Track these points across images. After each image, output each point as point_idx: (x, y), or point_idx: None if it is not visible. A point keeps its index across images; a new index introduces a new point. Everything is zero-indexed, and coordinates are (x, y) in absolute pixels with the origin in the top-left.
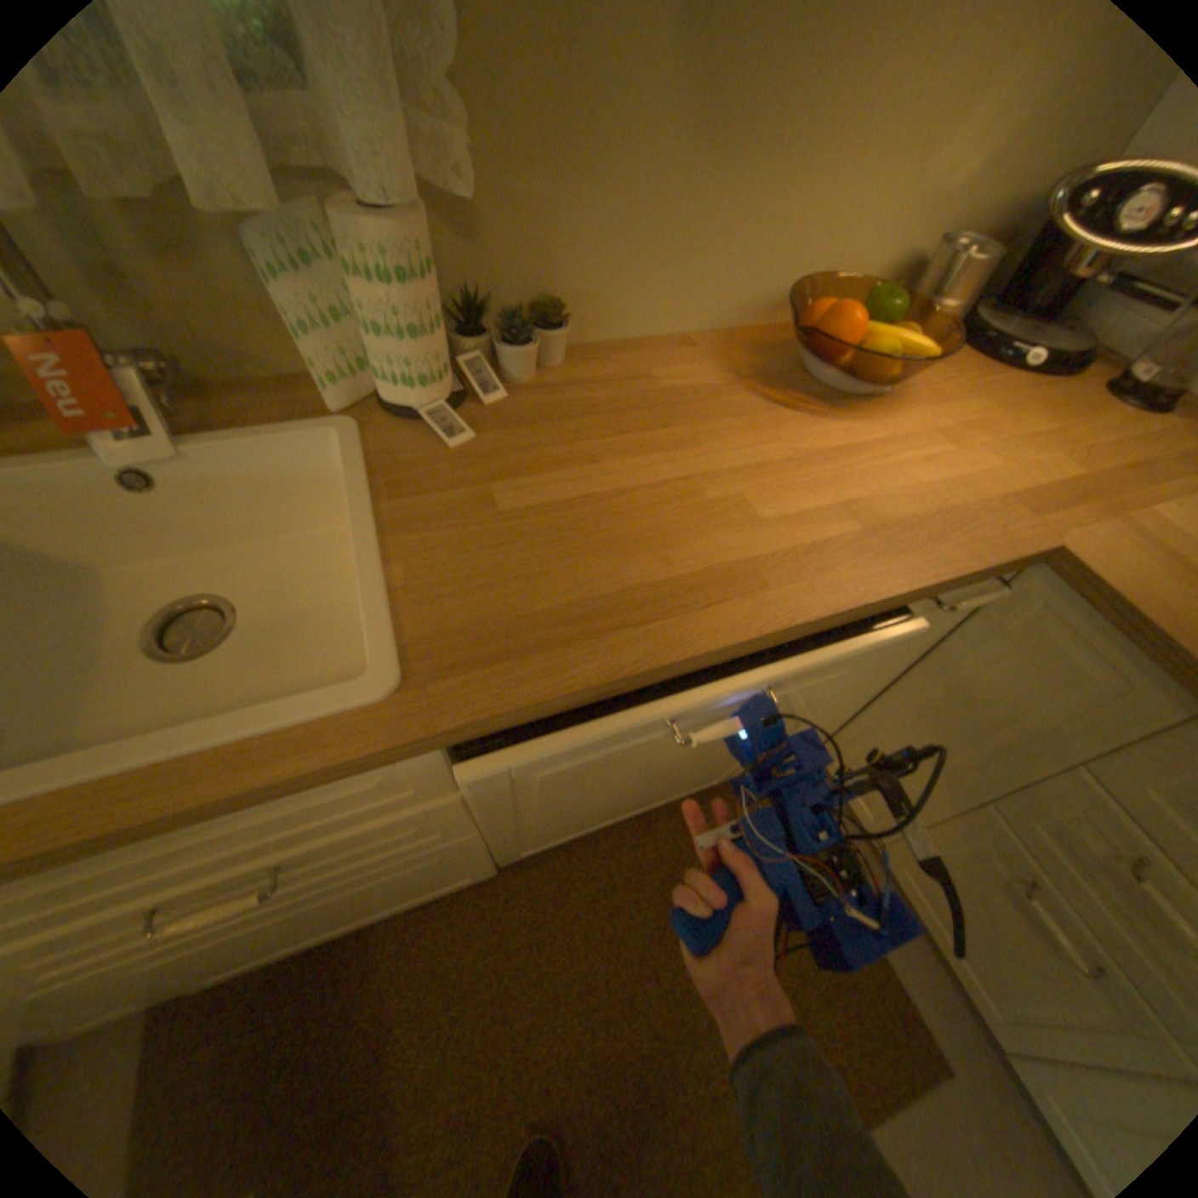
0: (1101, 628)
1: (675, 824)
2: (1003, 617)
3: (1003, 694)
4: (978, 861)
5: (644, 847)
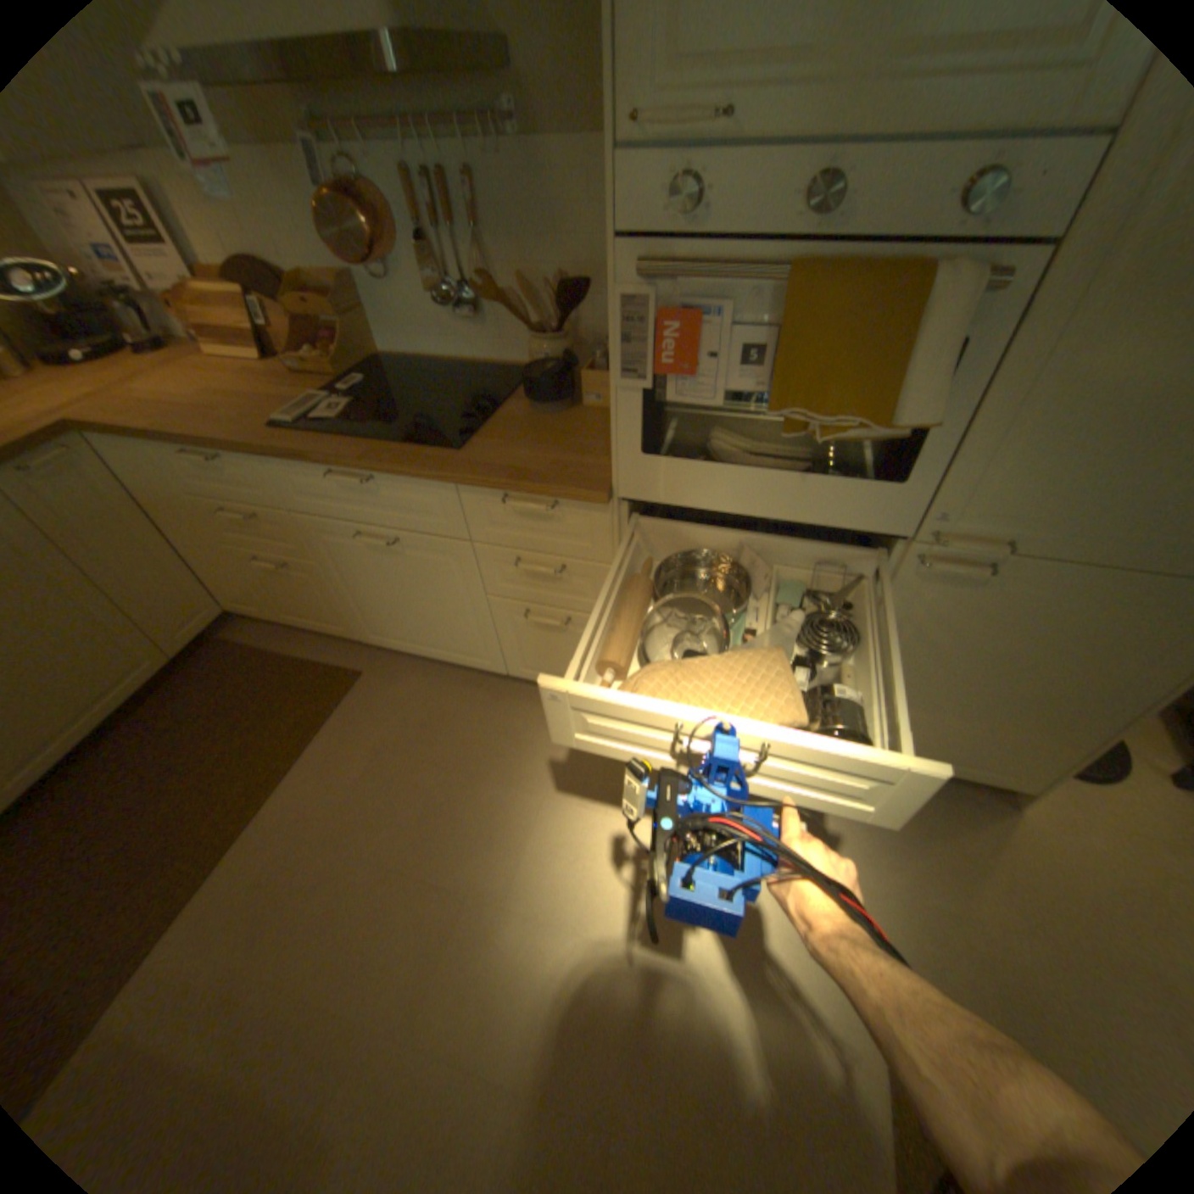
0: (109, 442)
1: (154, 710)
2: (109, 466)
3: (152, 497)
4: (253, 575)
5: (135, 735)
